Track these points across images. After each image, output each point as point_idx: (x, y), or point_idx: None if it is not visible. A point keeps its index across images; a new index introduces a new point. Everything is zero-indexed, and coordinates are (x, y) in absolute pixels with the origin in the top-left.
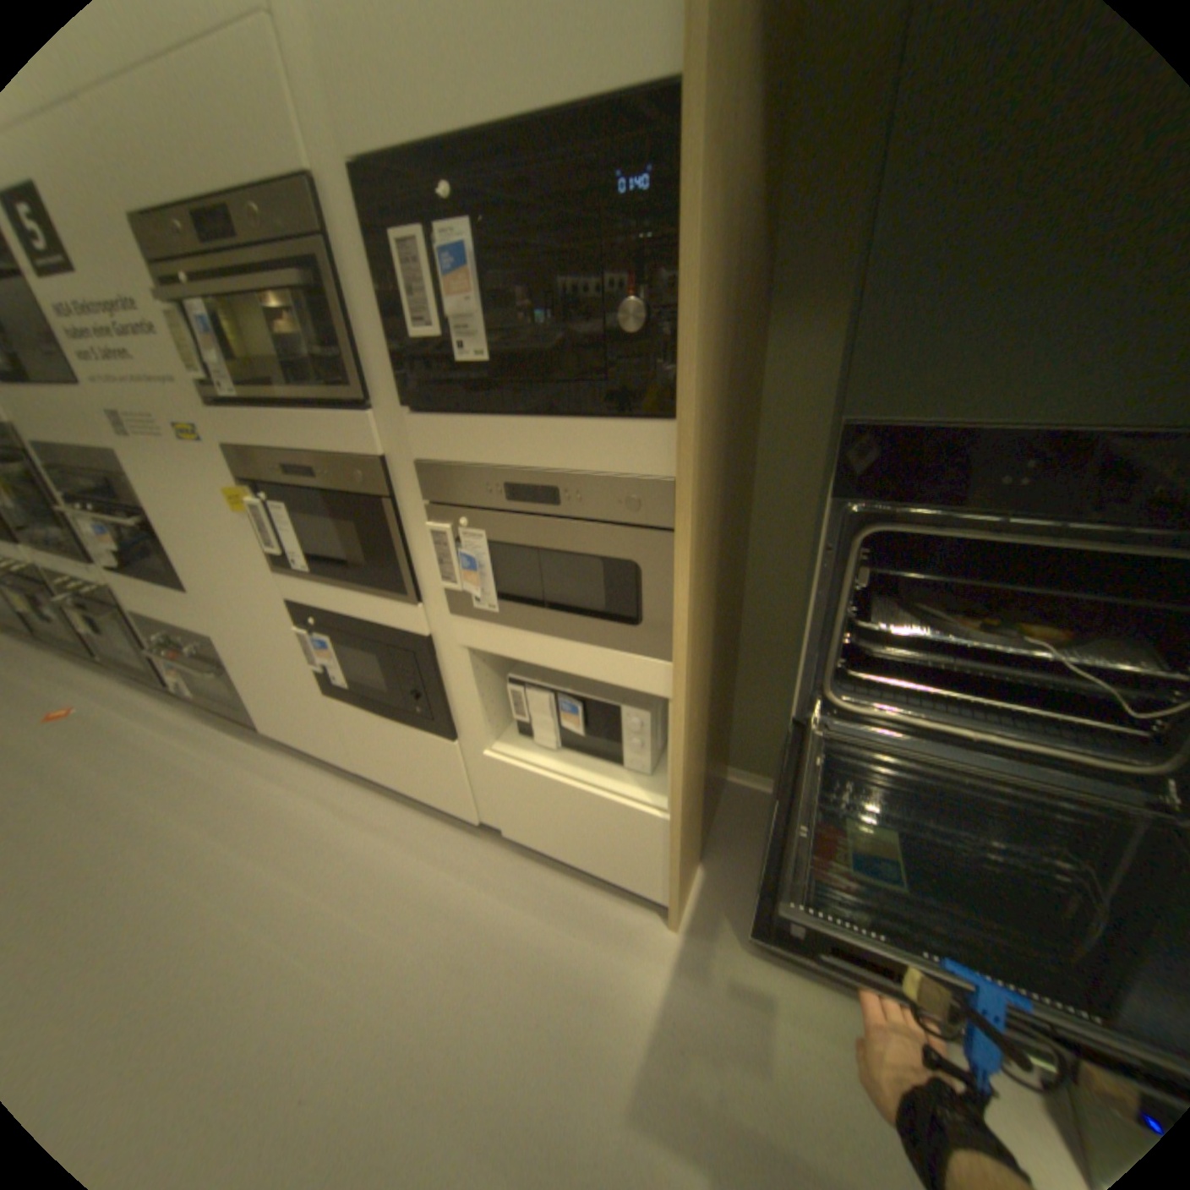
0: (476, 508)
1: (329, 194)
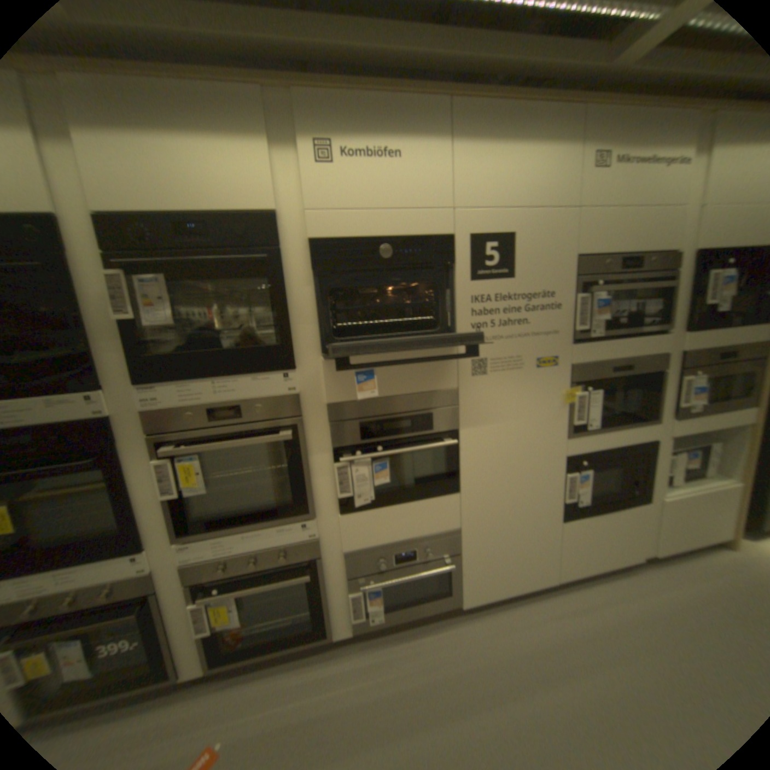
0: (704, 366)
1: (687, 258)
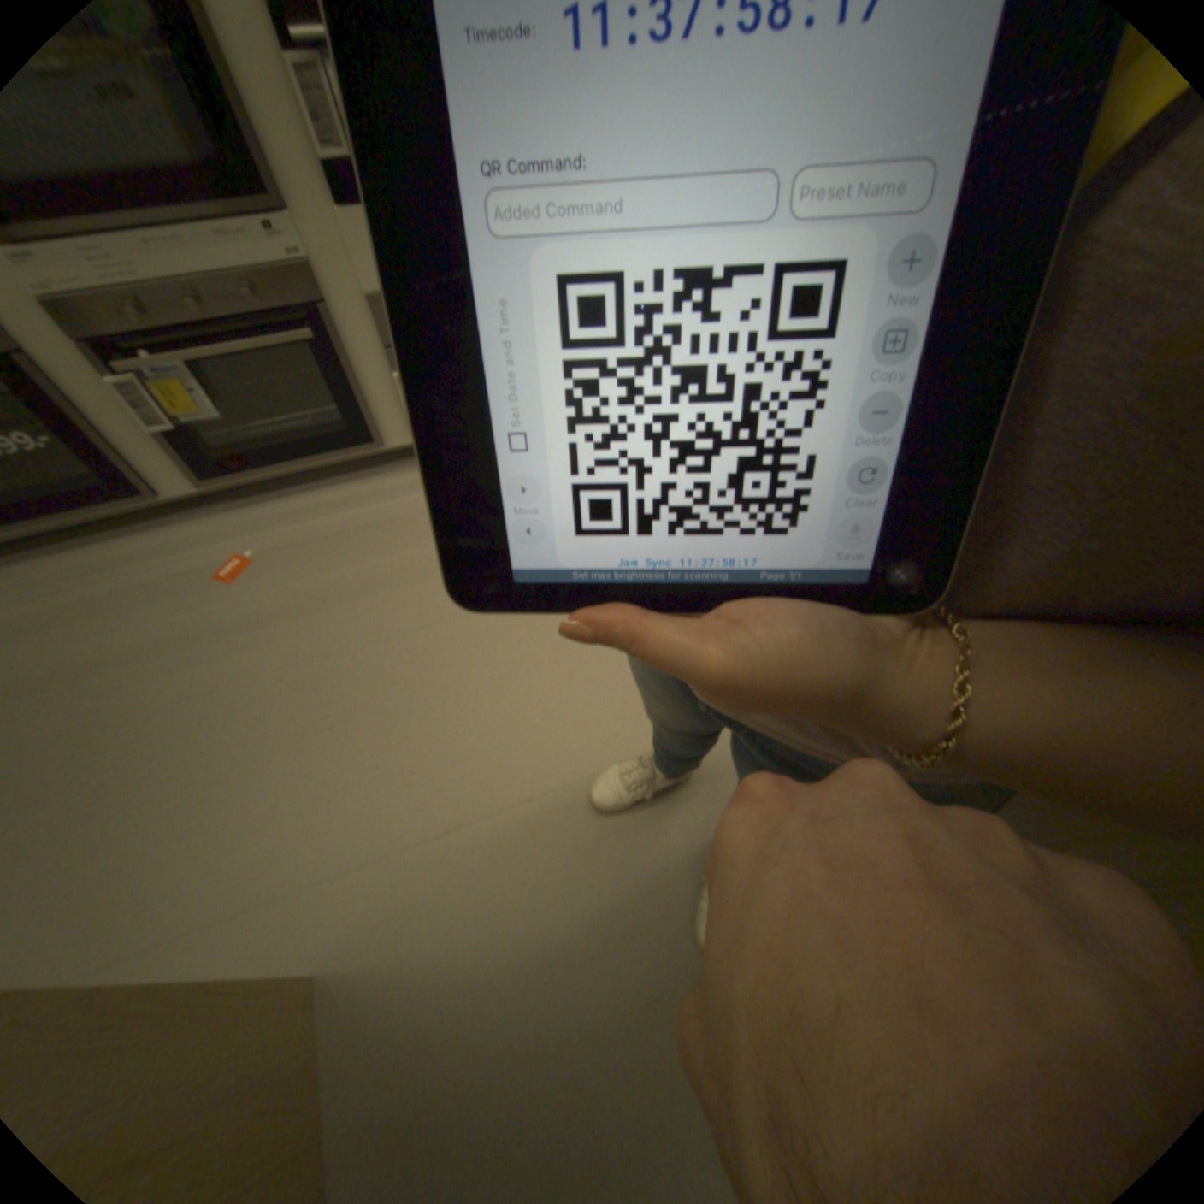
0: None
1: None
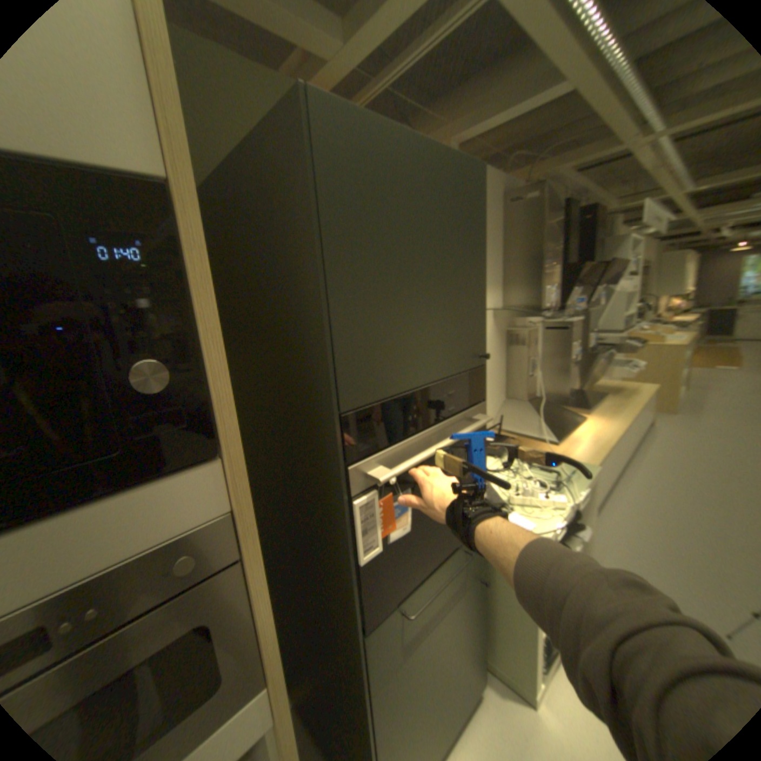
0: None
1: None
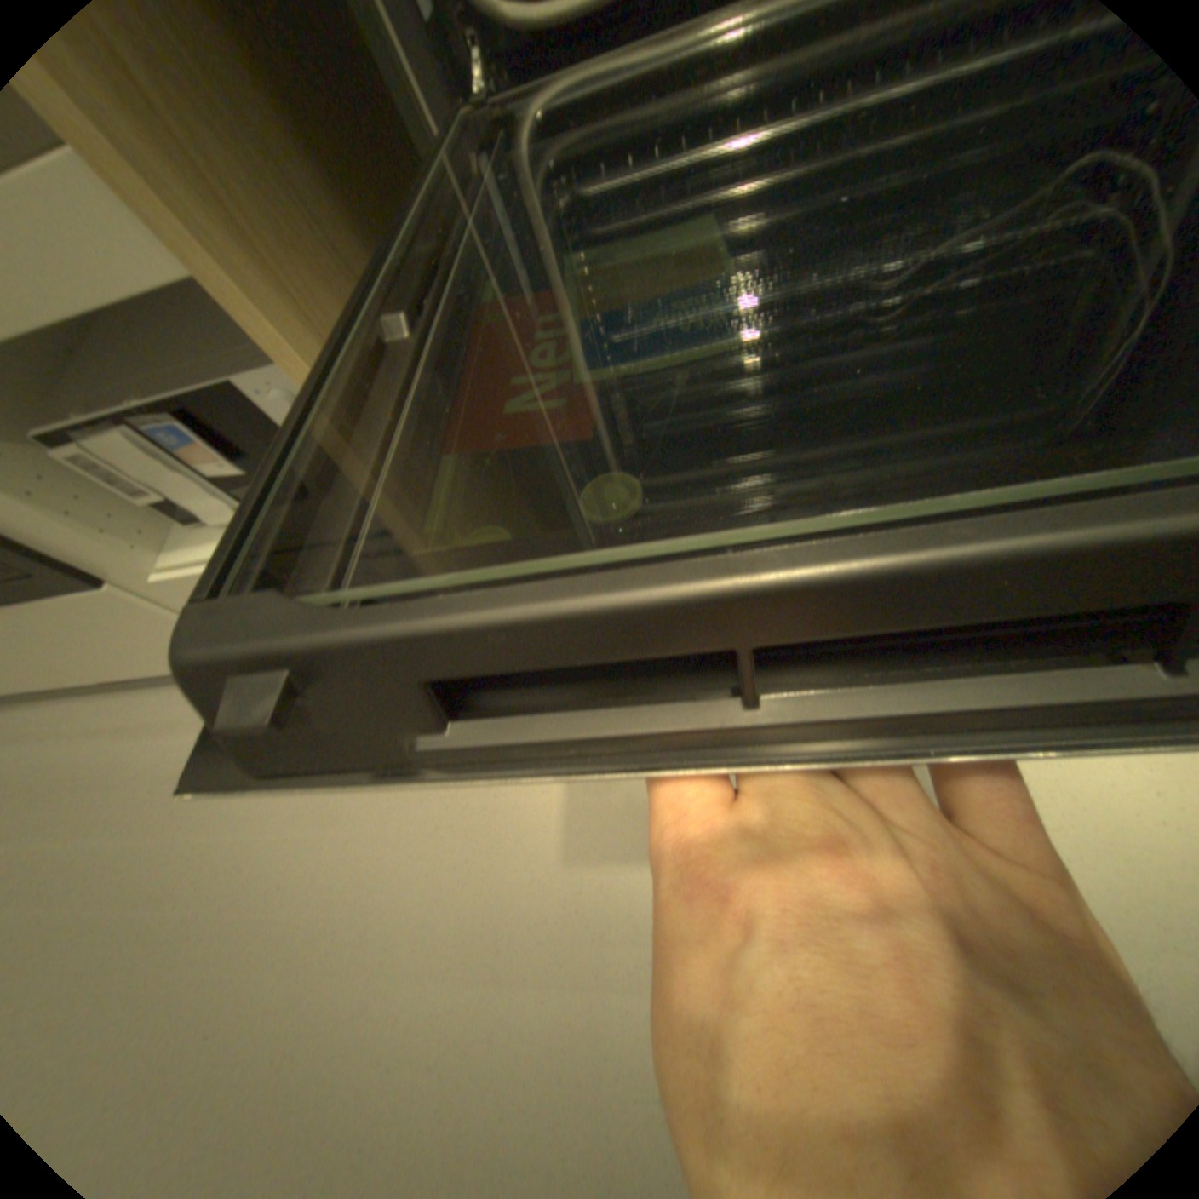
0: None
1: None
